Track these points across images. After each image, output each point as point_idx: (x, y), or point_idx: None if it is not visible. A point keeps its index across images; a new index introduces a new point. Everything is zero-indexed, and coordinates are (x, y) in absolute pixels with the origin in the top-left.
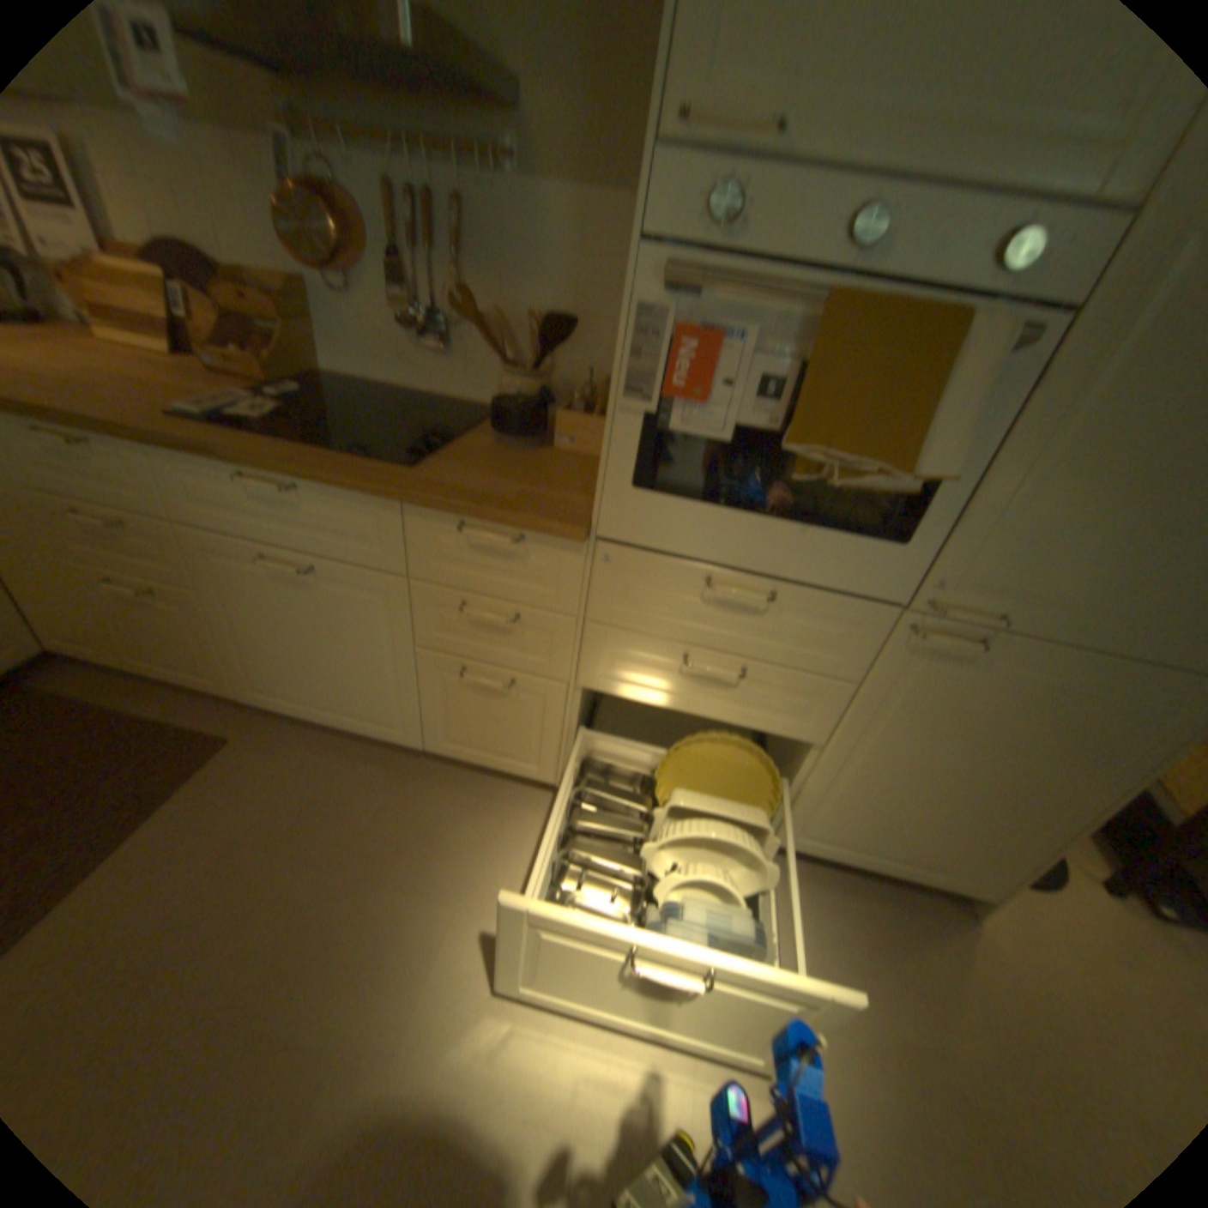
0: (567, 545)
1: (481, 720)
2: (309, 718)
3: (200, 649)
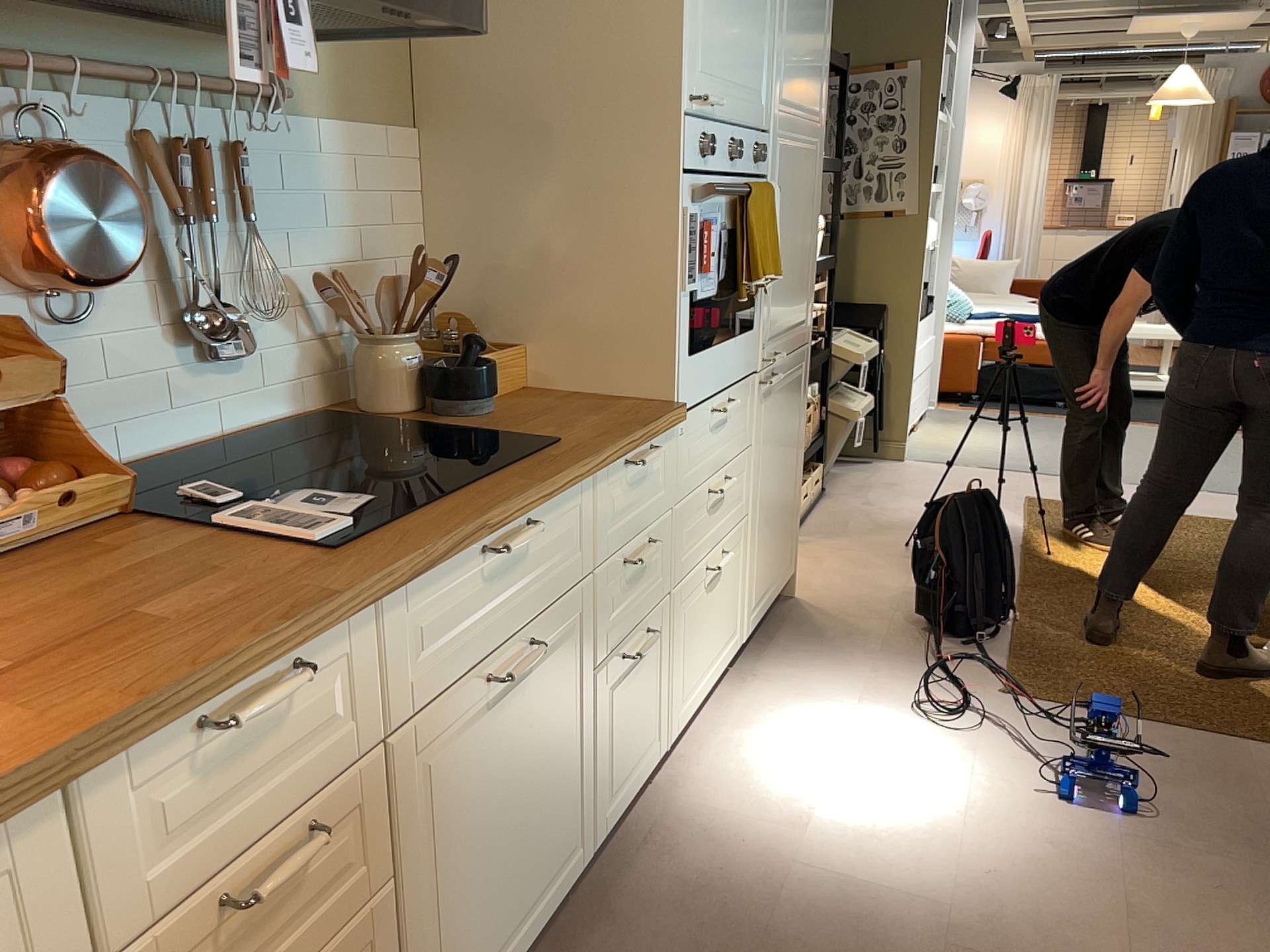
0: (668, 436)
1: (630, 723)
2: None
3: None
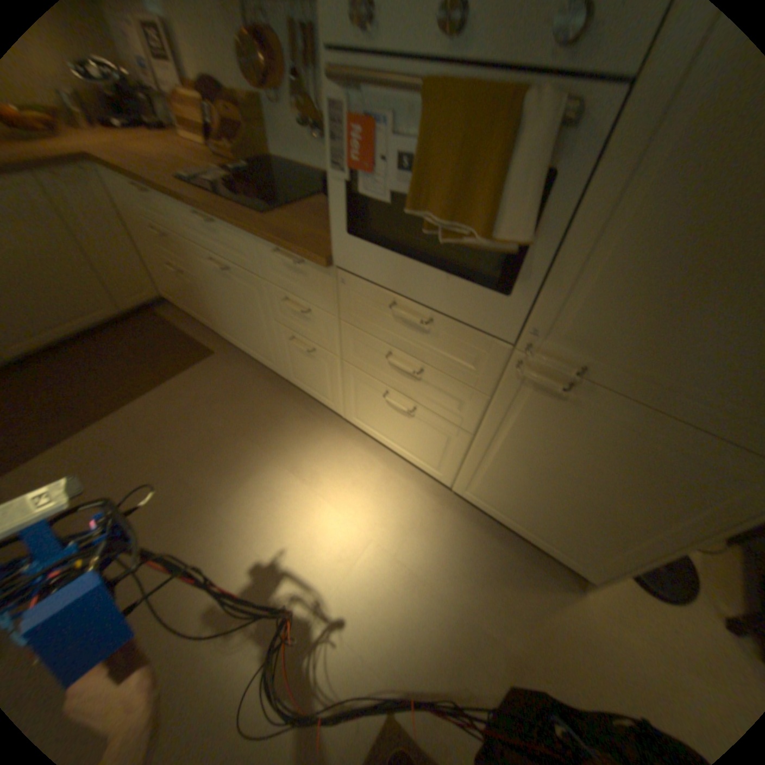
0: (321, 269)
1: (304, 370)
2: (242, 351)
3: (200, 306)
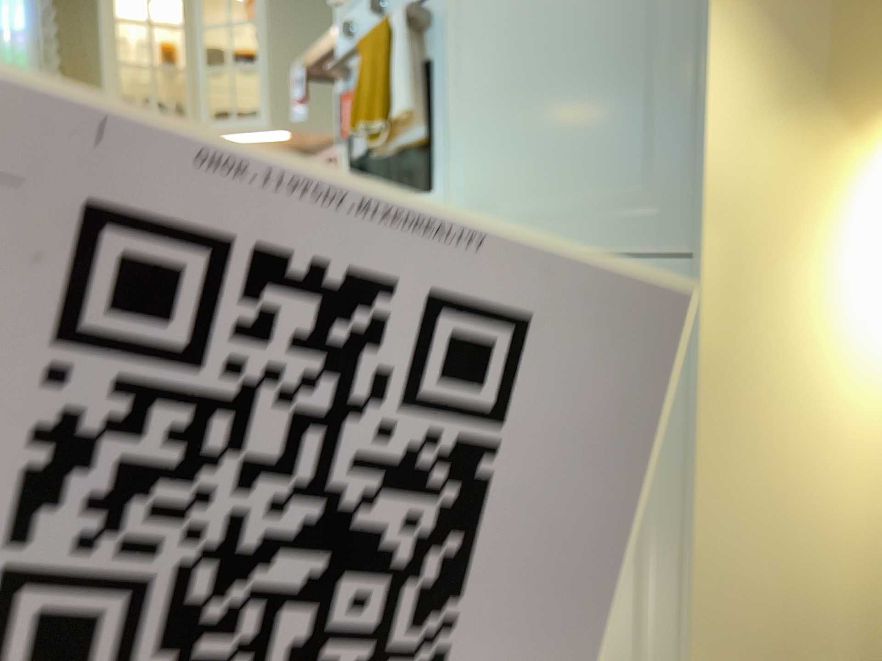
0: None
1: None
2: None
3: None
